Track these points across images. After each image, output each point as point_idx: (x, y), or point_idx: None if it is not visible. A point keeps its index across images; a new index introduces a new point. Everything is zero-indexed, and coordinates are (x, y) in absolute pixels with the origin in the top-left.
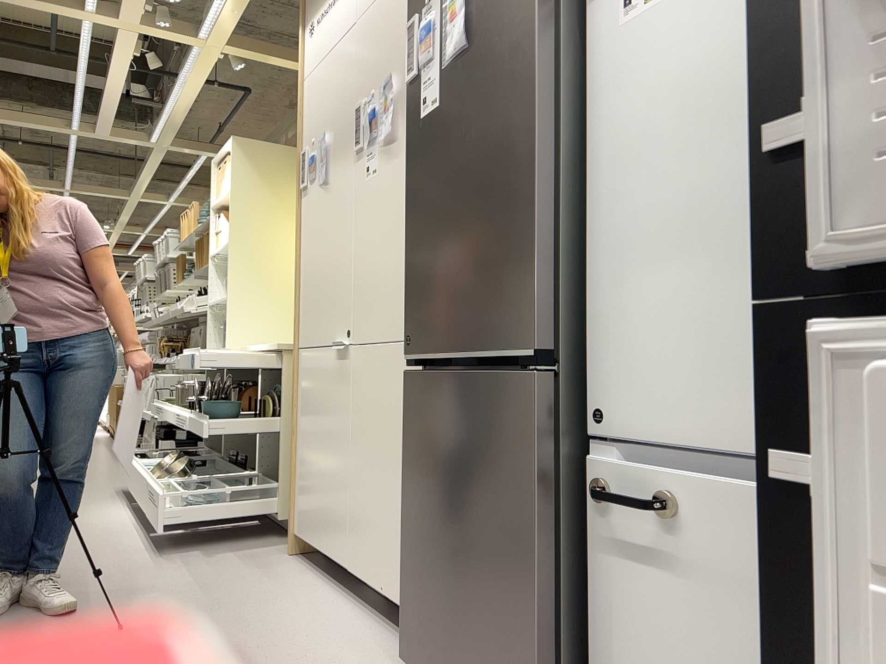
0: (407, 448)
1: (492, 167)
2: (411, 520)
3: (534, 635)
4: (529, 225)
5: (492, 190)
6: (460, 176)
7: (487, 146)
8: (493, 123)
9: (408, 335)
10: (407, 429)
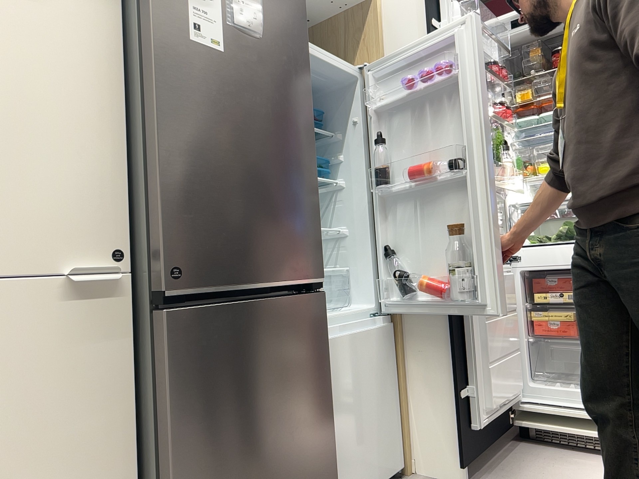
0: (178, 397)
1: (287, 147)
2: (192, 476)
3: (328, 456)
4: (314, 199)
5: (287, 163)
6: (254, 135)
7: (281, 128)
8: (285, 115)
9: (172, 266)
10: (177, 375)
